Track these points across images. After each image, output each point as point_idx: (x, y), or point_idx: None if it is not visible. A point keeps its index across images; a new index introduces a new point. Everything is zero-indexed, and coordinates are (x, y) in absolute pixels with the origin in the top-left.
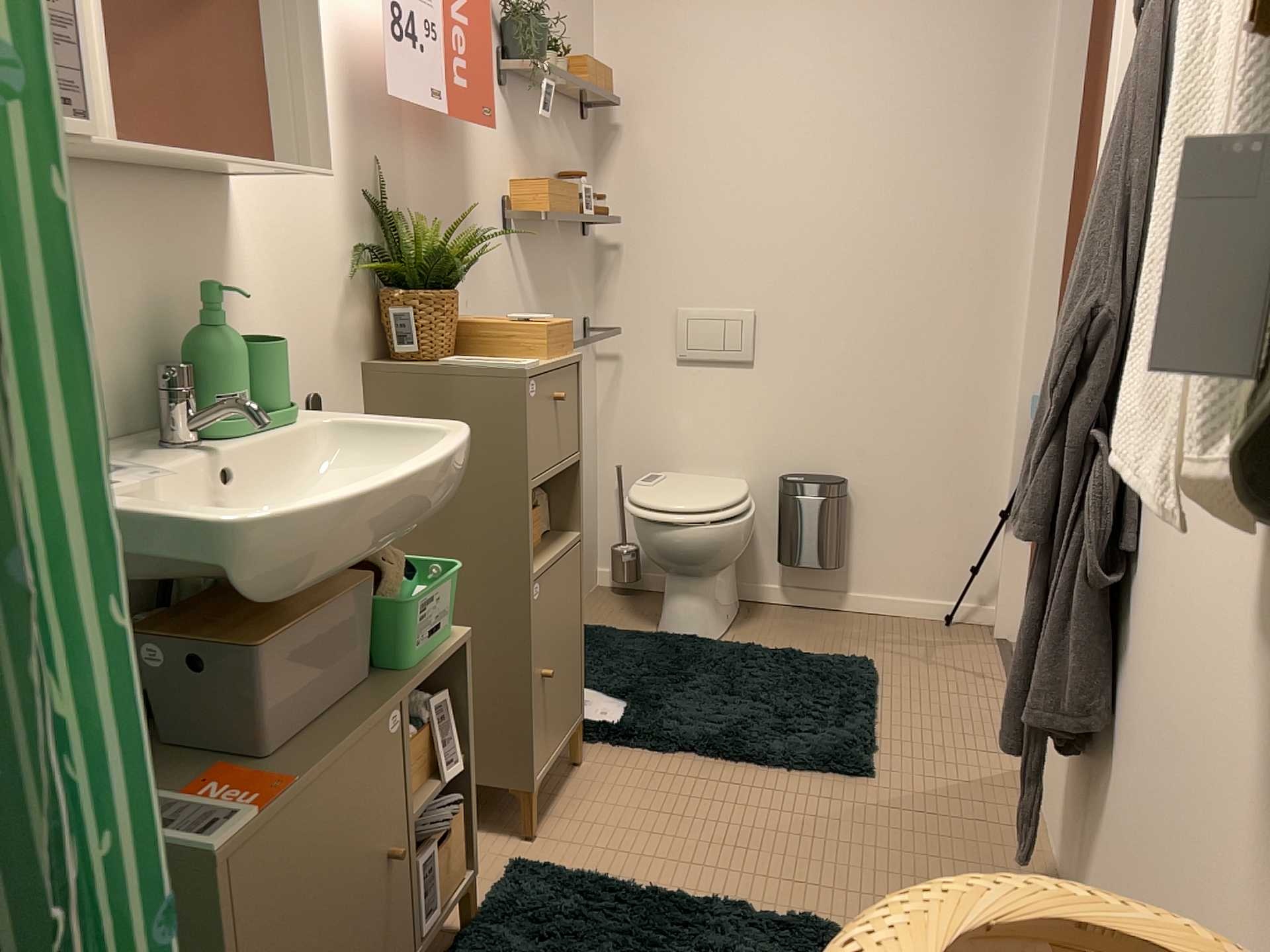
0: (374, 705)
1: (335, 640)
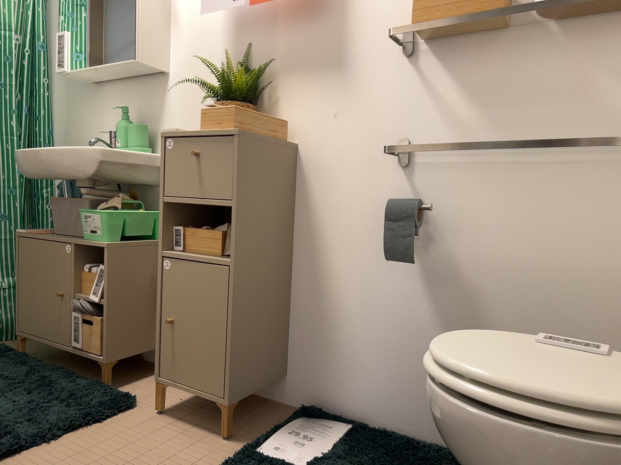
0: (61, 238)
1: (69, 214)
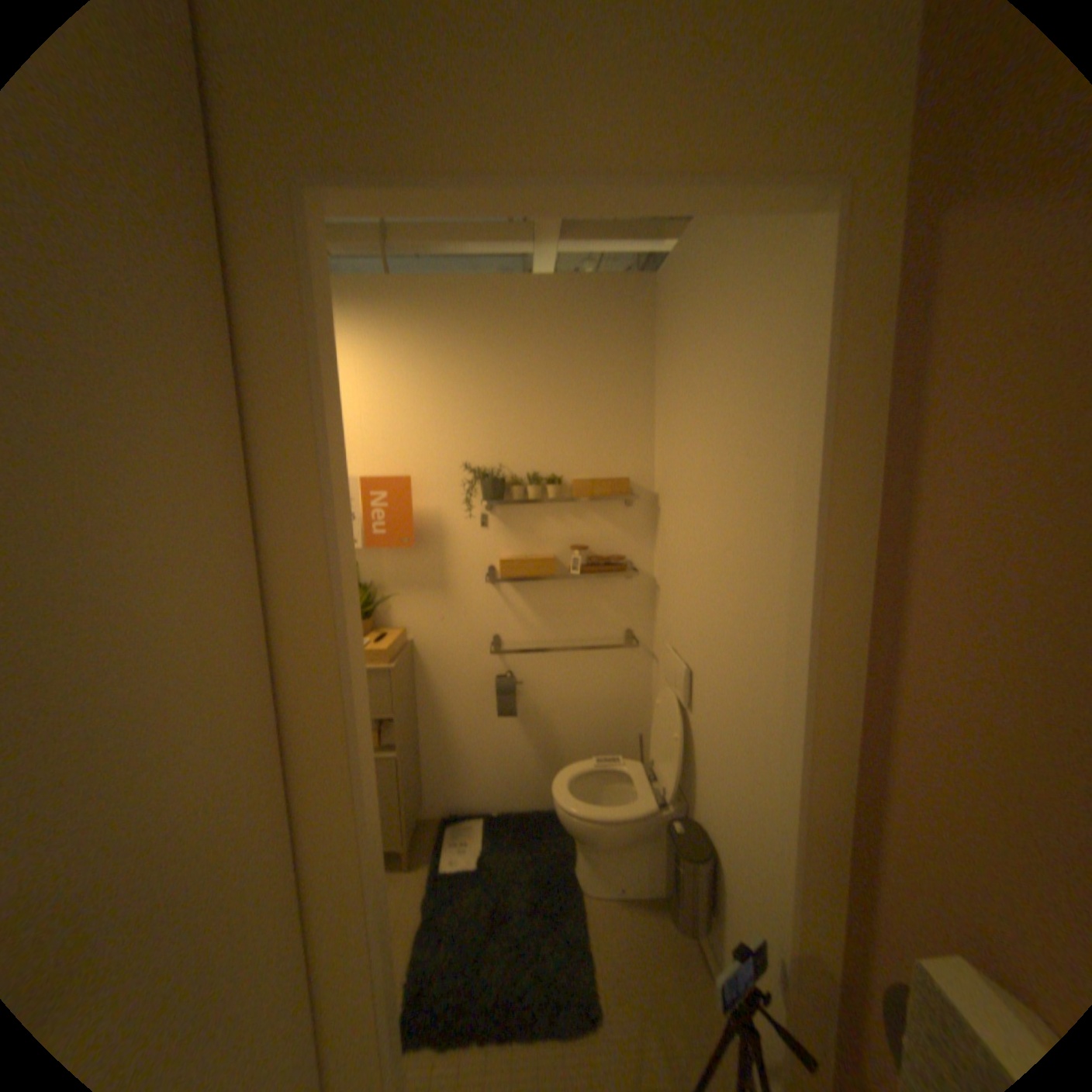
0: None
1: None
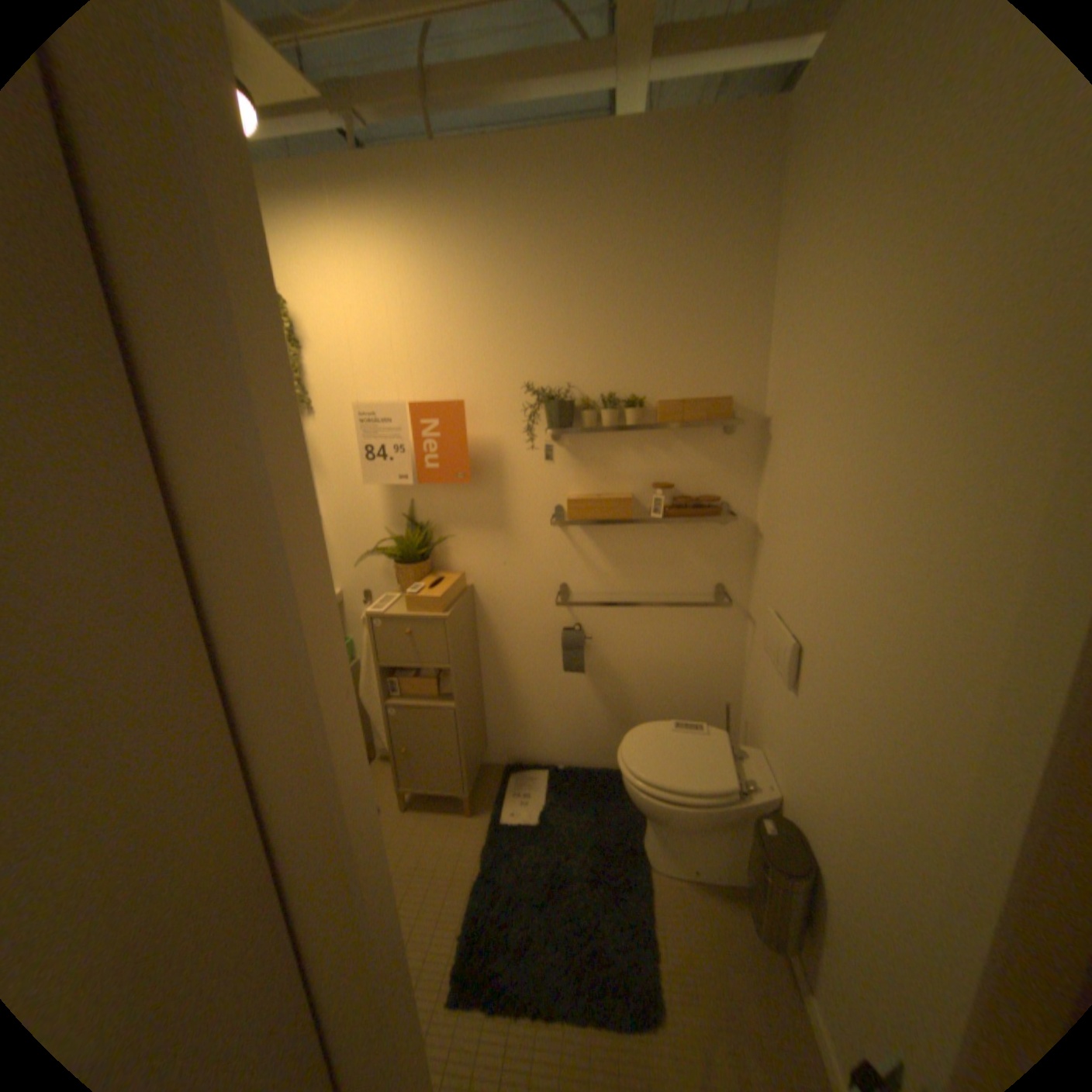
0: None
1: None
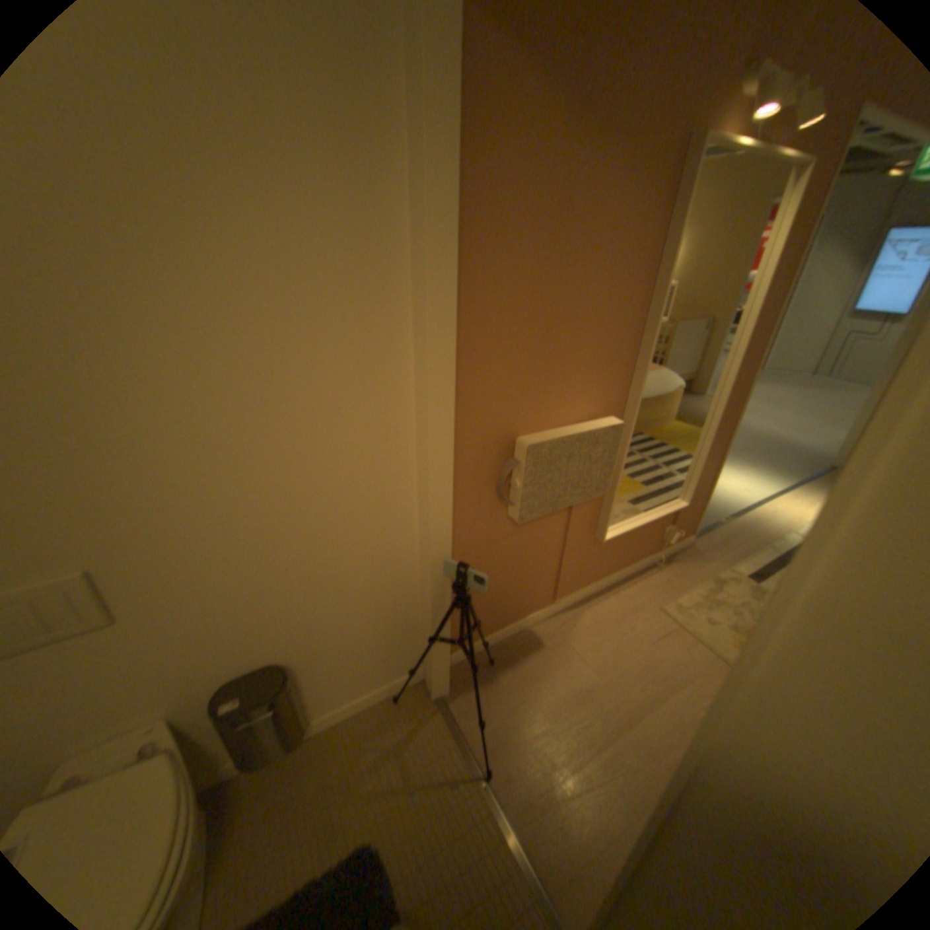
0: None
1: None
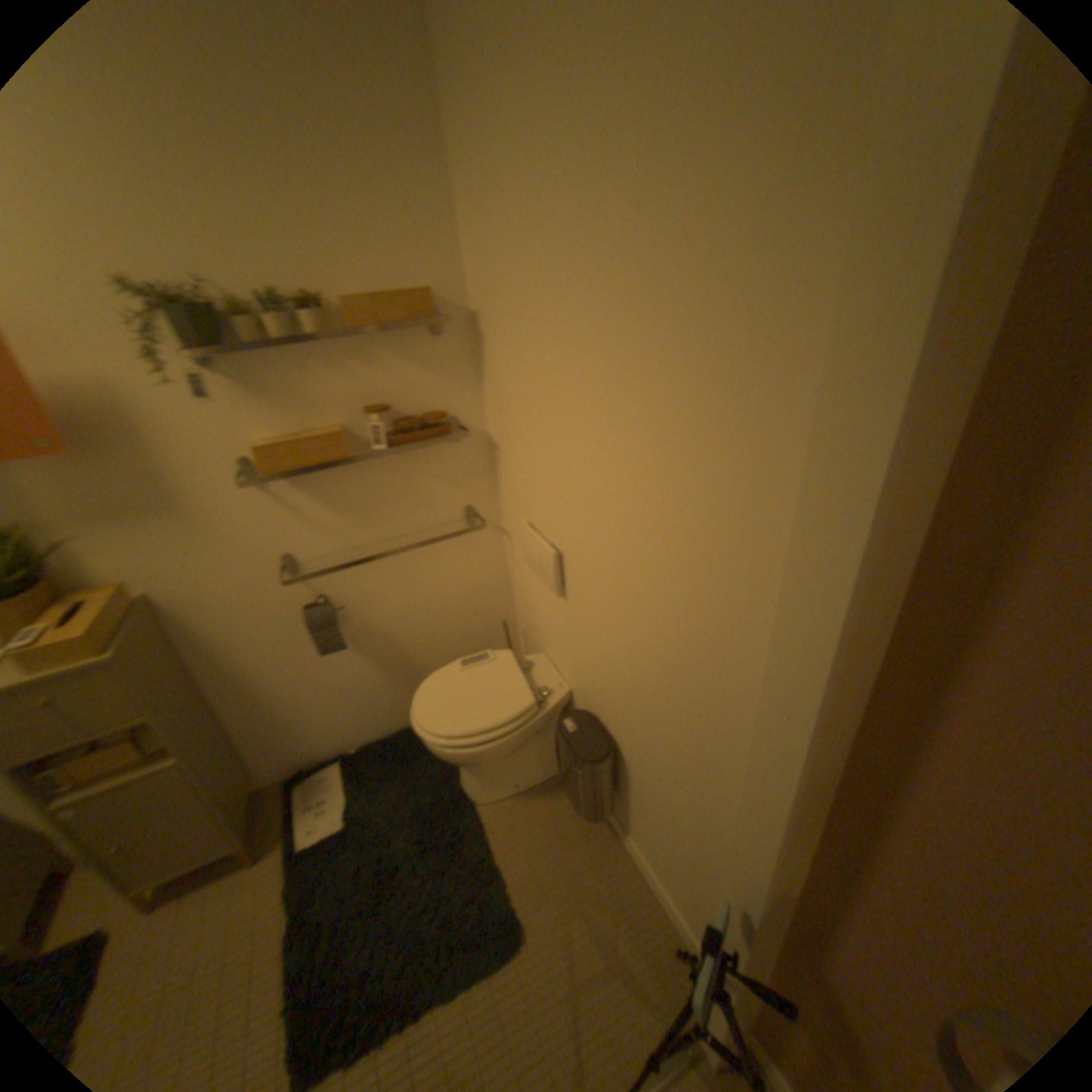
0: None
1: None
